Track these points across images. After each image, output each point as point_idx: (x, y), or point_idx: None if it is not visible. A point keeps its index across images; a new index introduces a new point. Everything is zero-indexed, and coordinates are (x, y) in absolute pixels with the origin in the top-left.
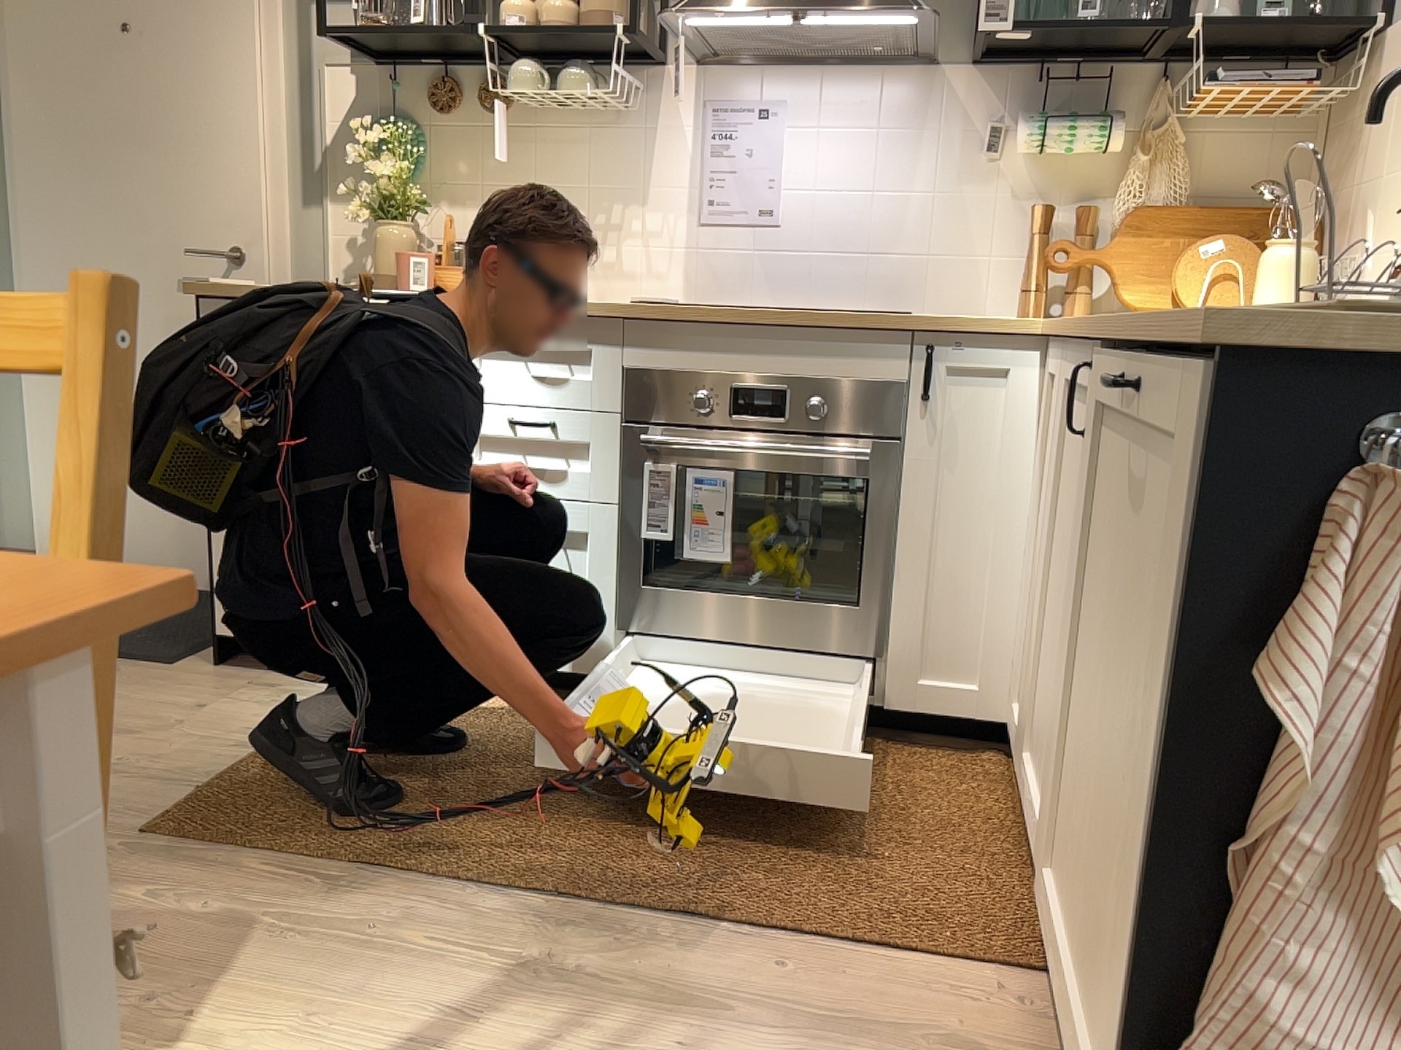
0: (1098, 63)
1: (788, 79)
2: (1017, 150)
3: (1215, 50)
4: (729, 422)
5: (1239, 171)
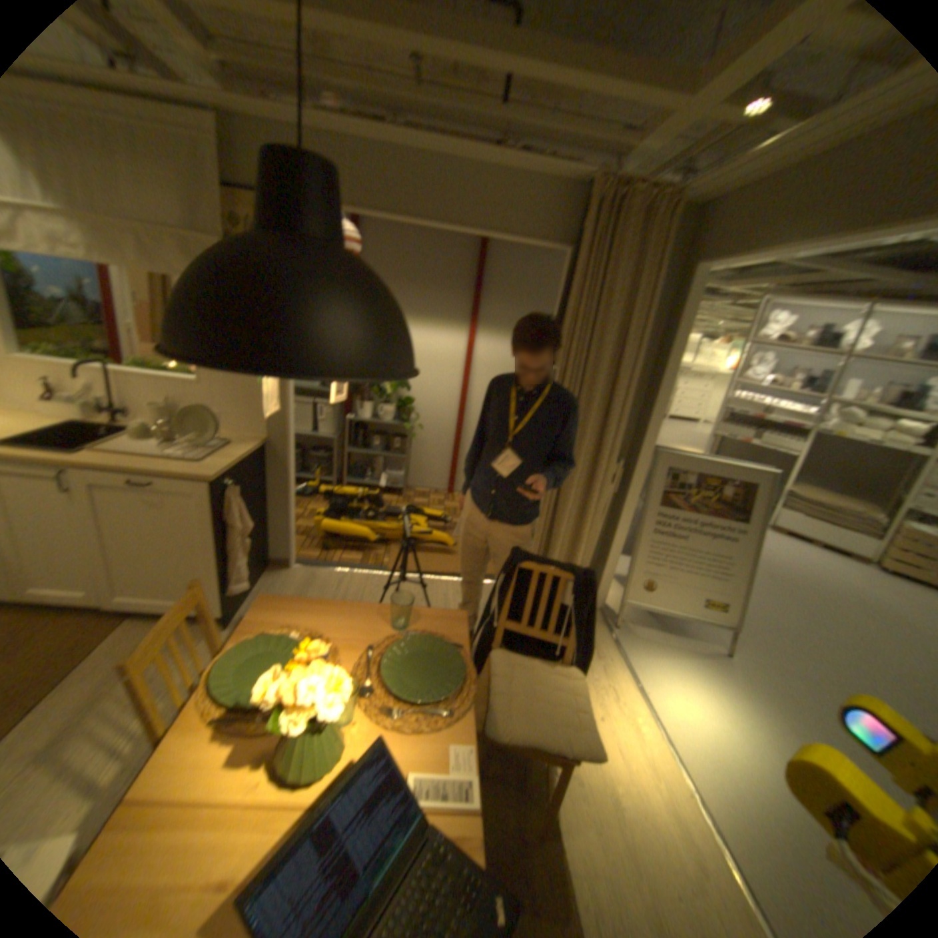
0: None
1: None
2: None
3: None
4: None
5: None
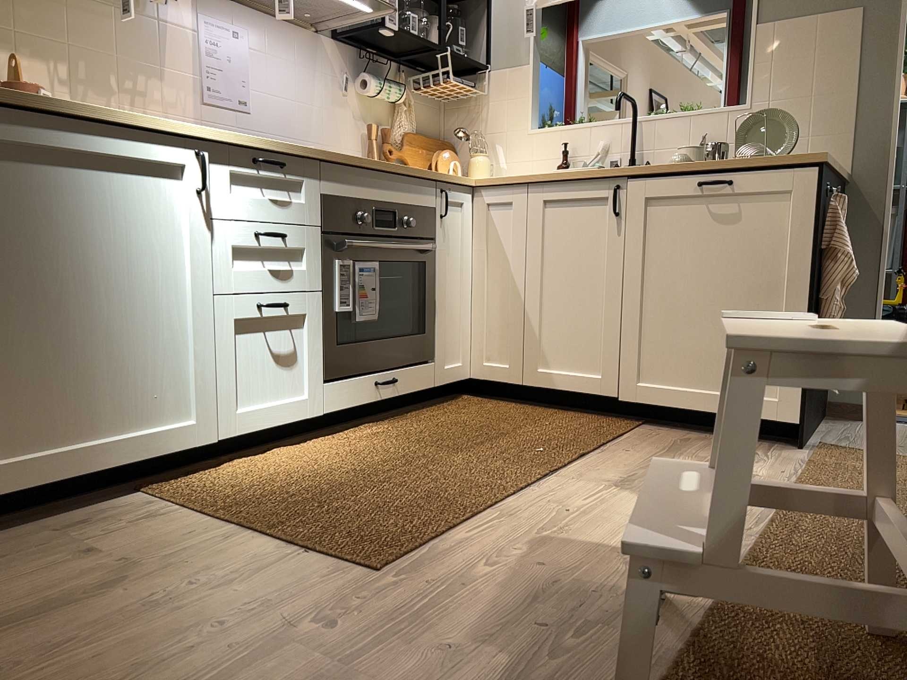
0: (379, 55)
1: (250, 18)
2: (369, 93)
3: (424, 63)
4: (372, 230)
5: (423, 121)
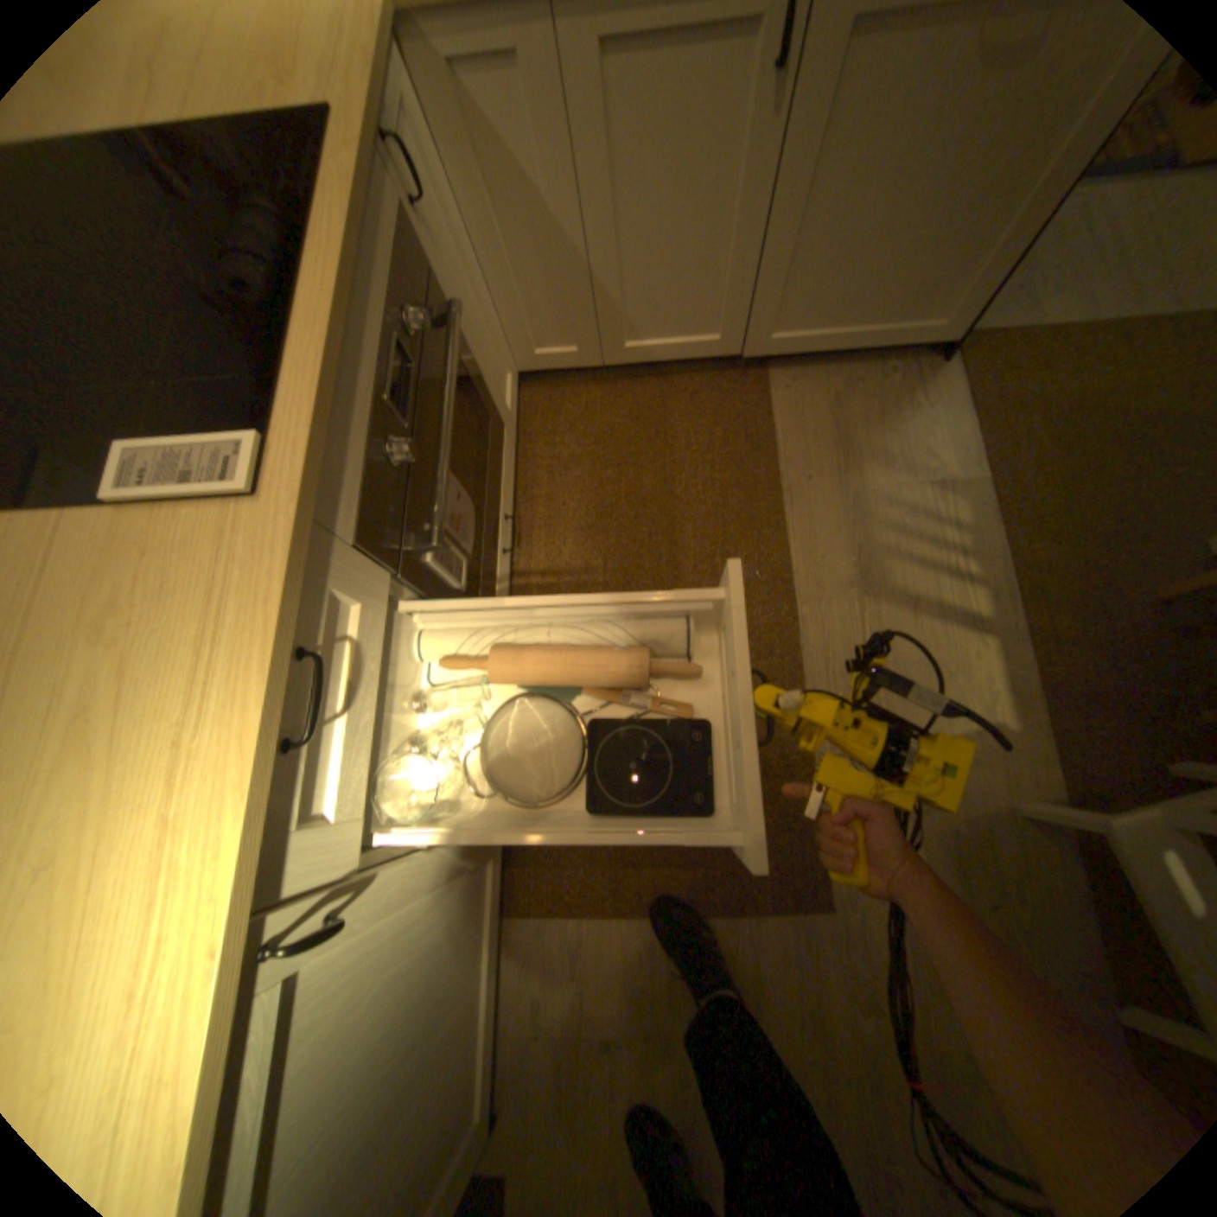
0: None
1: None
2: None
3: None
4: (405, 435)
5: None
